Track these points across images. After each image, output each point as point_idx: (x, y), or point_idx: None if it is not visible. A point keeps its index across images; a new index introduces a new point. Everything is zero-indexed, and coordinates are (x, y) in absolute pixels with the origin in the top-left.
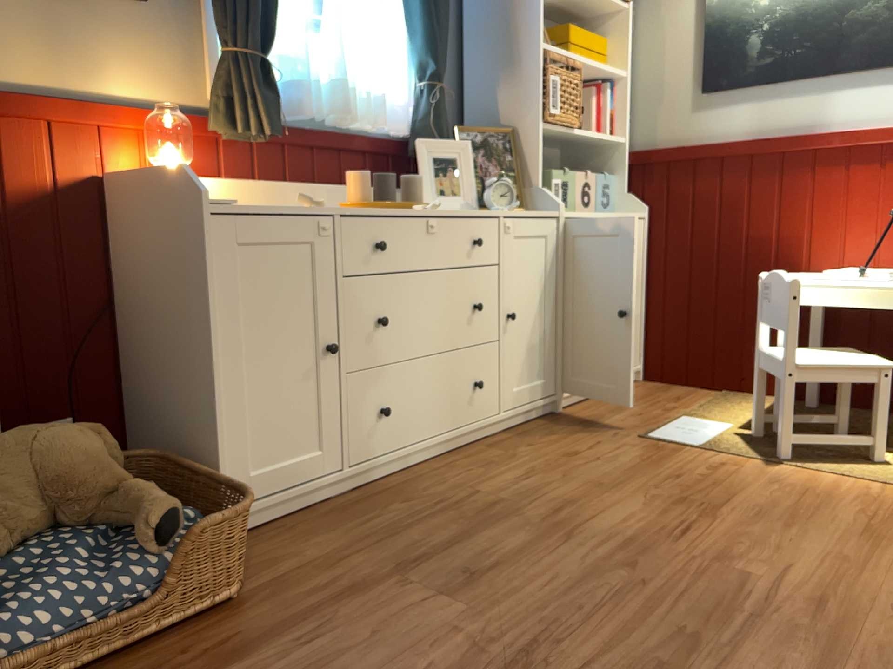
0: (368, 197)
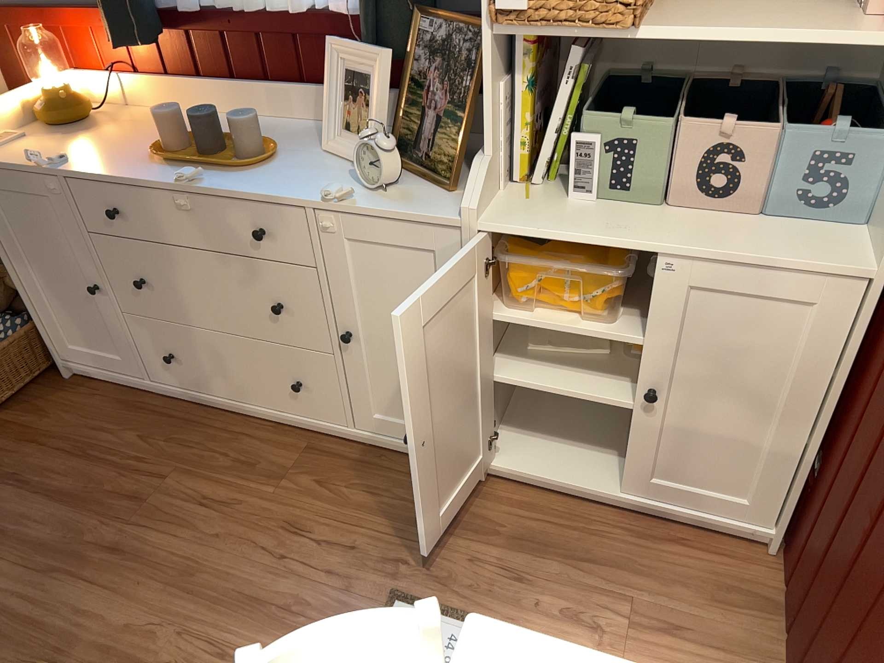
0: (177, 145)
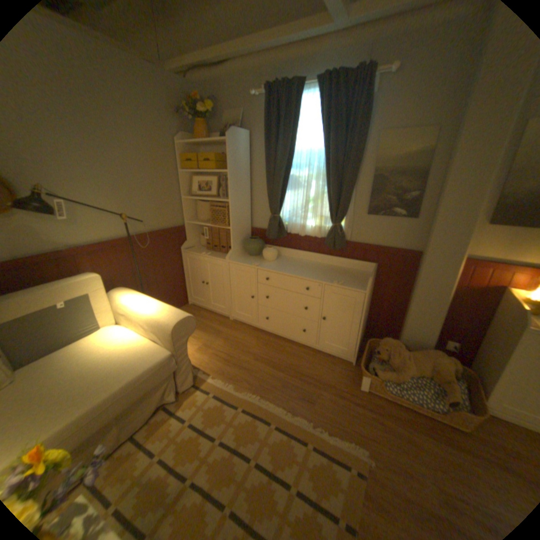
0: None
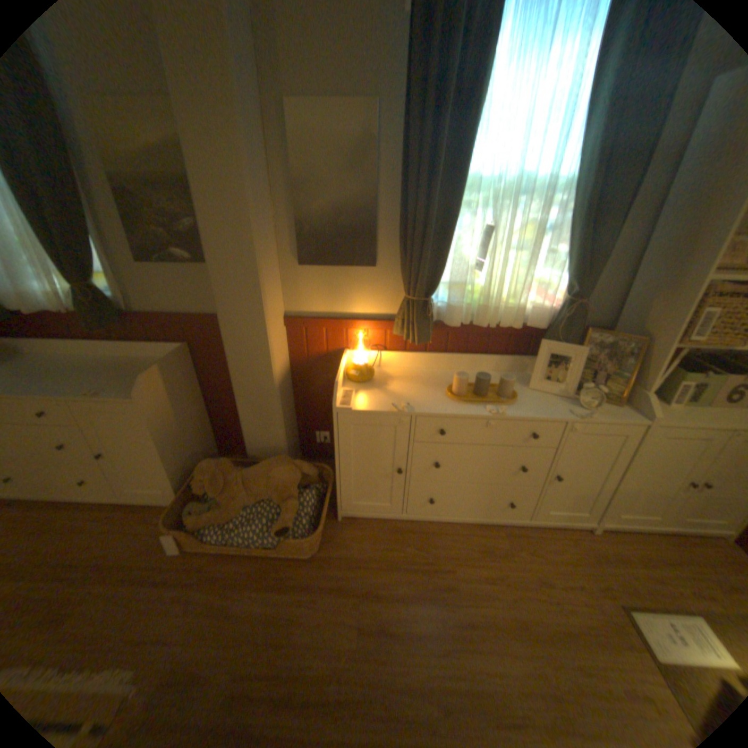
0: (462, 390)
